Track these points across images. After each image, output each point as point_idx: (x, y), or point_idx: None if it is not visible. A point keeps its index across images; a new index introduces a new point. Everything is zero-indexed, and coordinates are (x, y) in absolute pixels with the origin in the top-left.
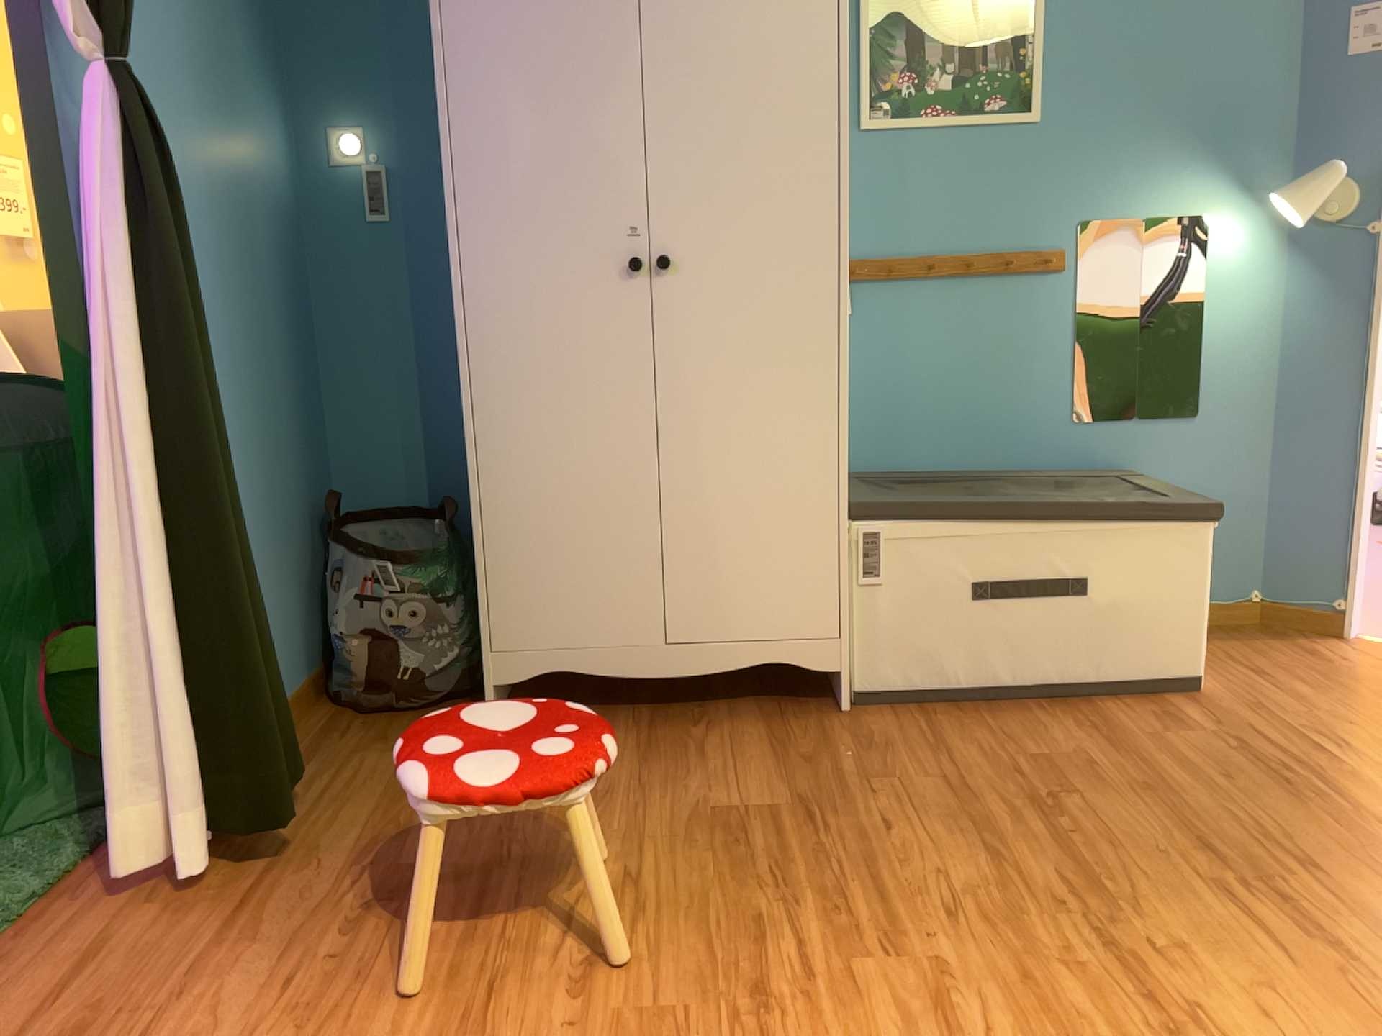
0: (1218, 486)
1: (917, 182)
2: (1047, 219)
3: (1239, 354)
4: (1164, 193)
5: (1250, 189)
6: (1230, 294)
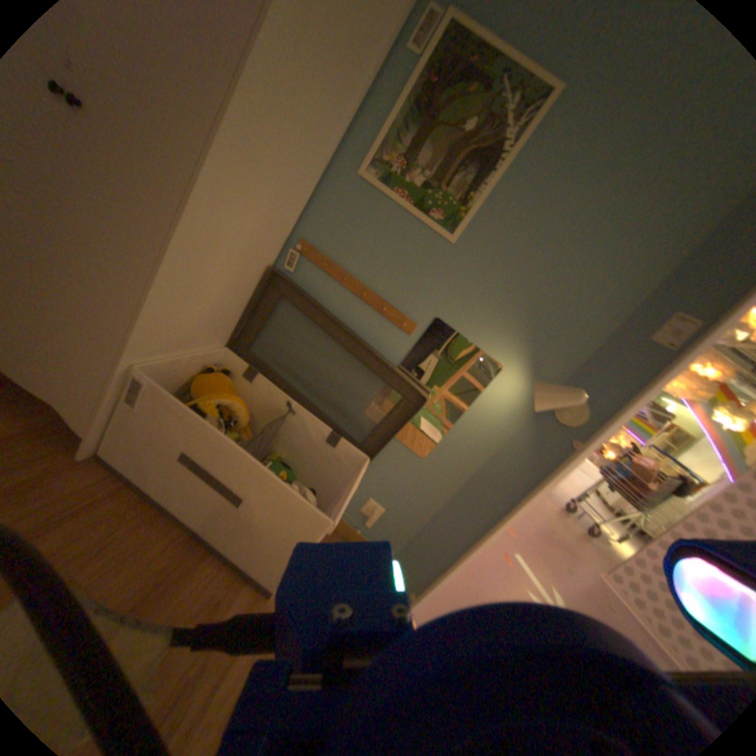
0: (409, 497)
1: (369, 230)
2: (421, 303)
3: (466, 447)
4: (490, 337)
5: (536, 372)
6: (484, 415)
